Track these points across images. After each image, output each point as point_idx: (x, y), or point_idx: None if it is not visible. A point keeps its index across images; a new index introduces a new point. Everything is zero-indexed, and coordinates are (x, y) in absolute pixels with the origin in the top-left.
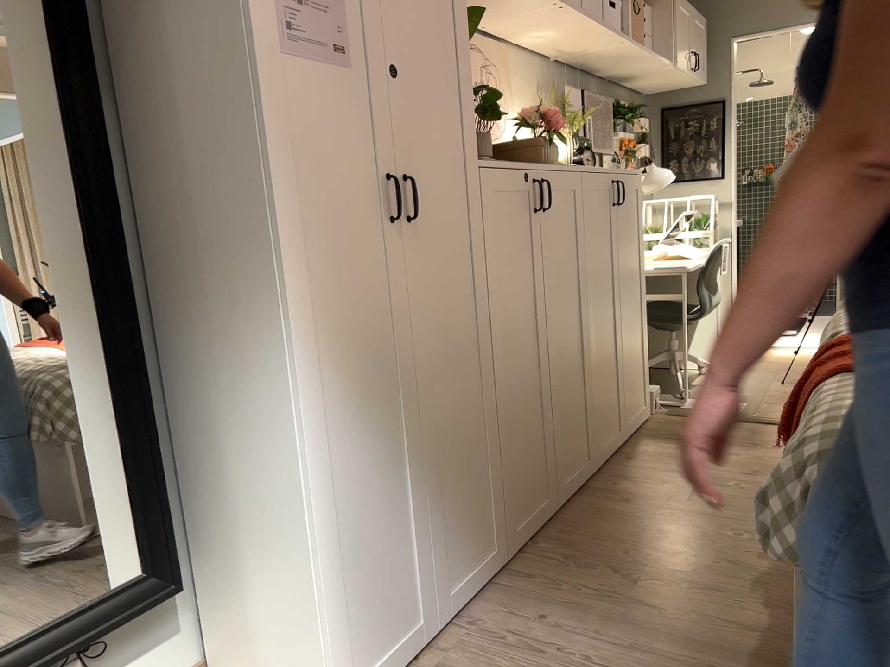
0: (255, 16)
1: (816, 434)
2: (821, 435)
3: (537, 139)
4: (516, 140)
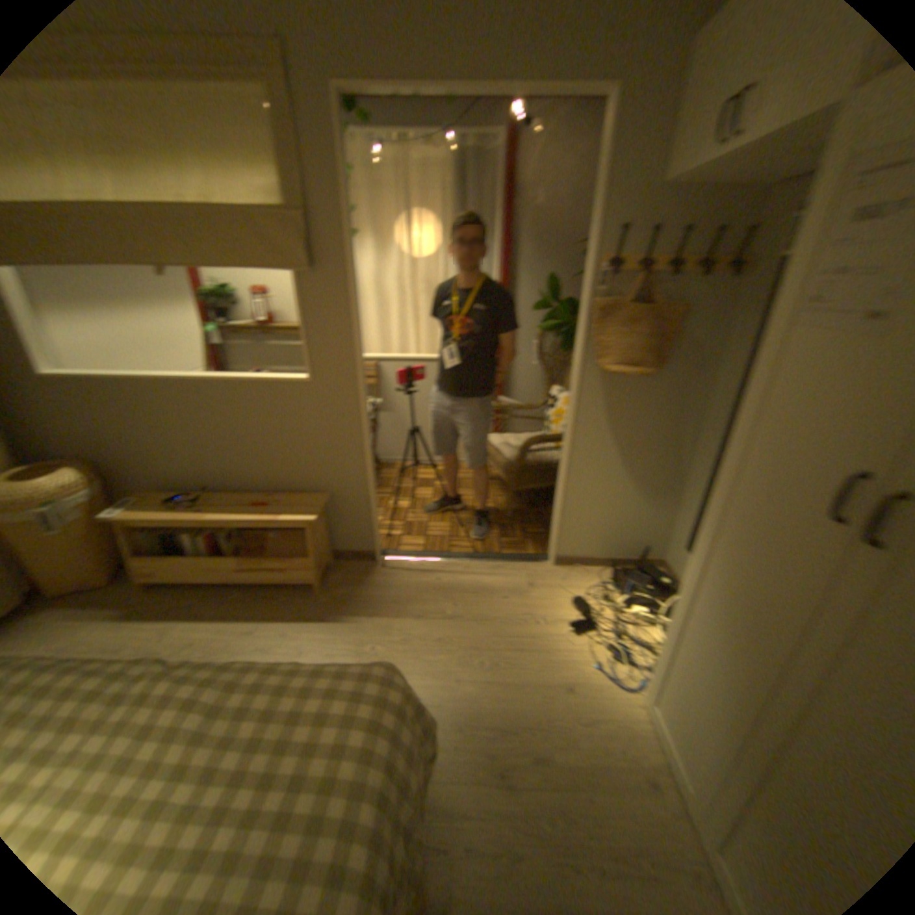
0: (783, 301)
1: (391, 728)
2: (389, 710)
3: None
4: None
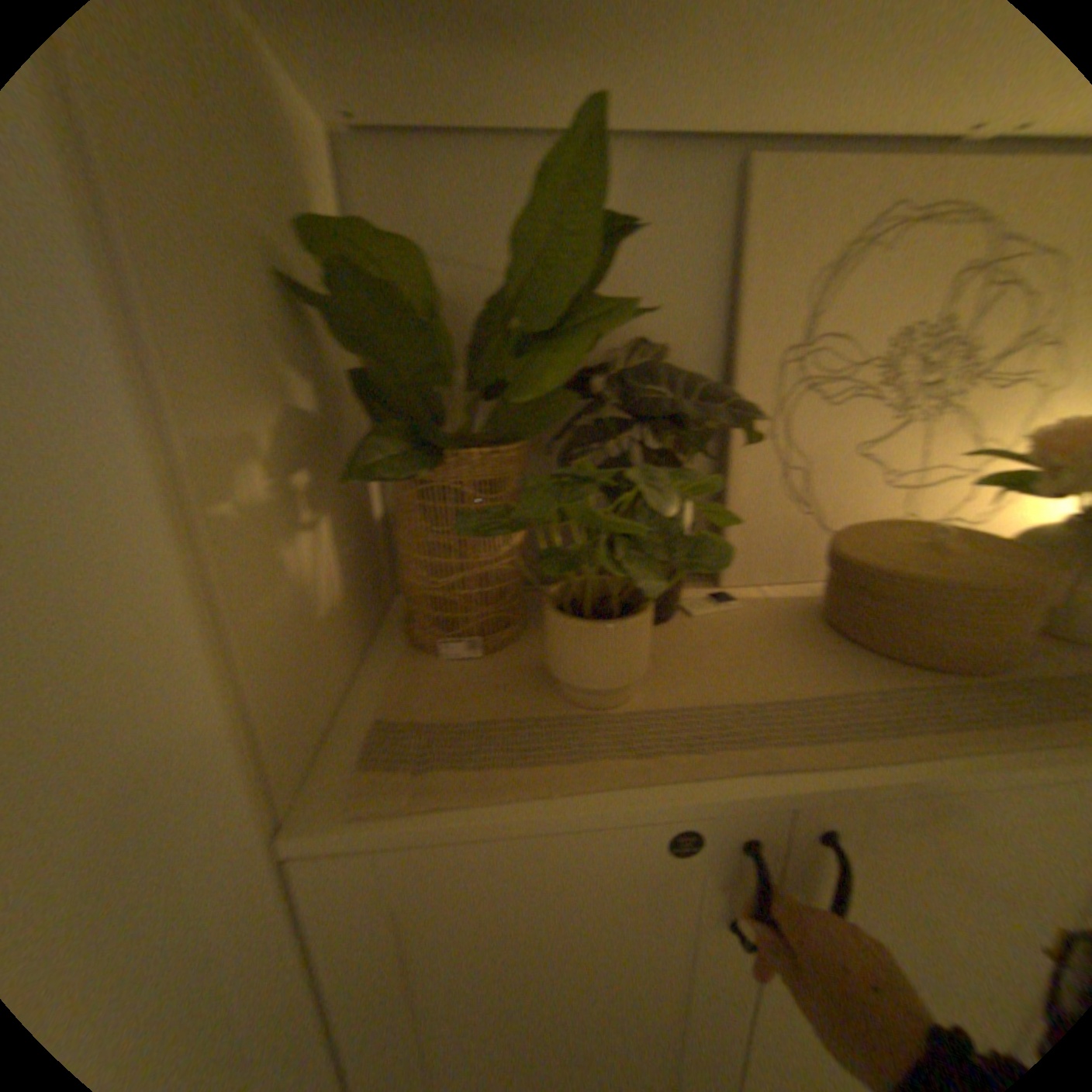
0: None
1: None
2: None
3: (1011, 588)
4: (900, 566)
